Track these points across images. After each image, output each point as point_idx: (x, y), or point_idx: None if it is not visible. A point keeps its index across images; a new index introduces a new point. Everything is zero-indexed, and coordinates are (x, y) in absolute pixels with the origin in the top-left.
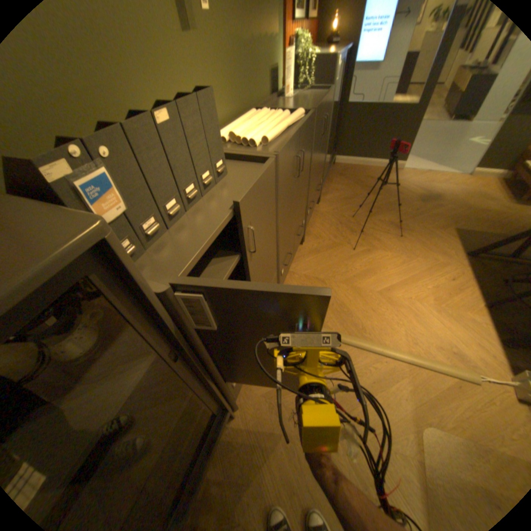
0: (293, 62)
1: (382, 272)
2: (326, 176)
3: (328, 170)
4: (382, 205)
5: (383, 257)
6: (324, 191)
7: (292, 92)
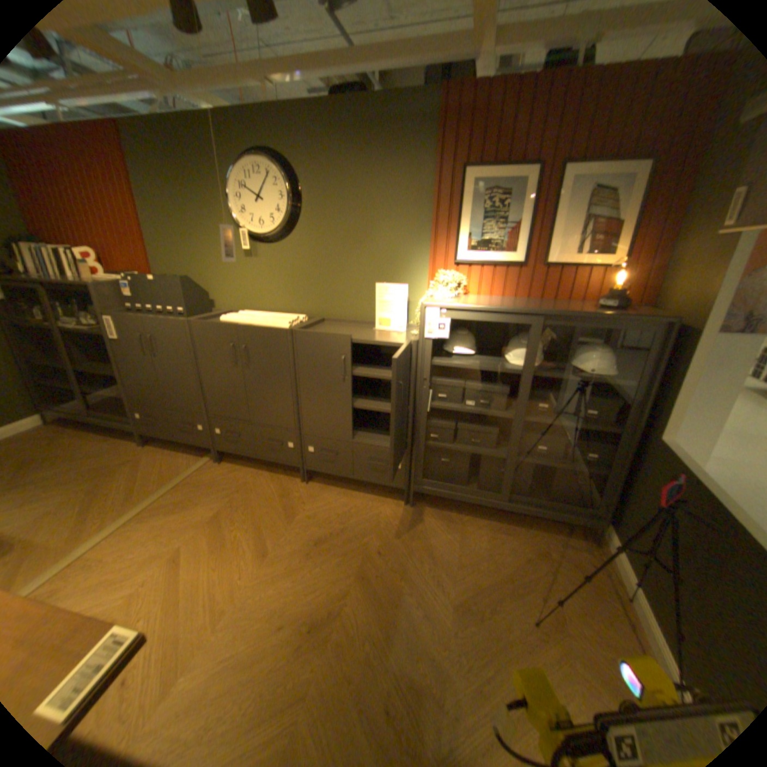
0: (407, 300)
1: (210, 562)
2: (523, 527)
3: (558, 534)
4: (408, 617)
5: (241, 571)
6: (457, 518)
7: (399, 329)
